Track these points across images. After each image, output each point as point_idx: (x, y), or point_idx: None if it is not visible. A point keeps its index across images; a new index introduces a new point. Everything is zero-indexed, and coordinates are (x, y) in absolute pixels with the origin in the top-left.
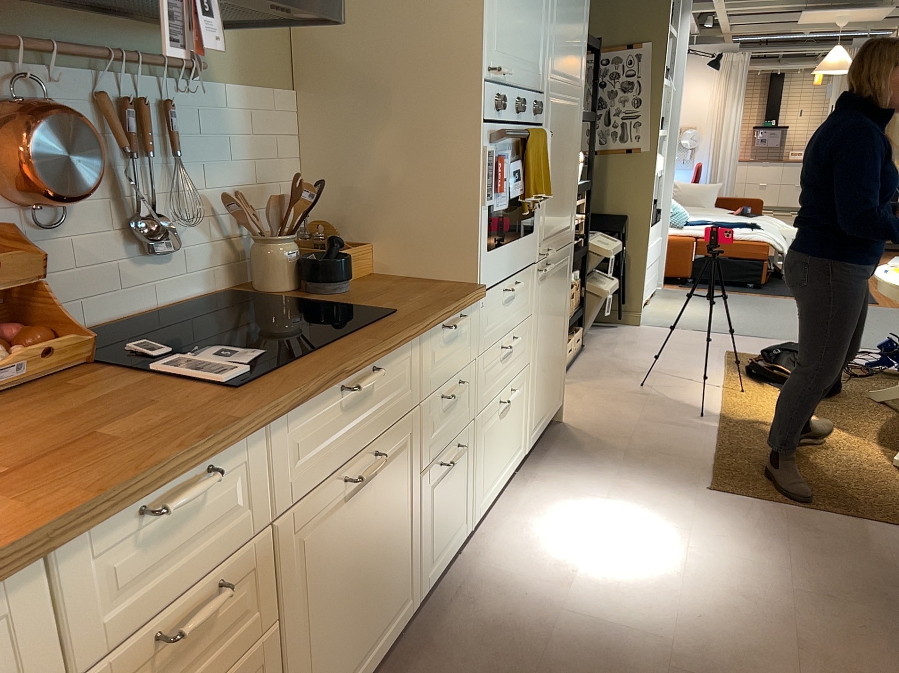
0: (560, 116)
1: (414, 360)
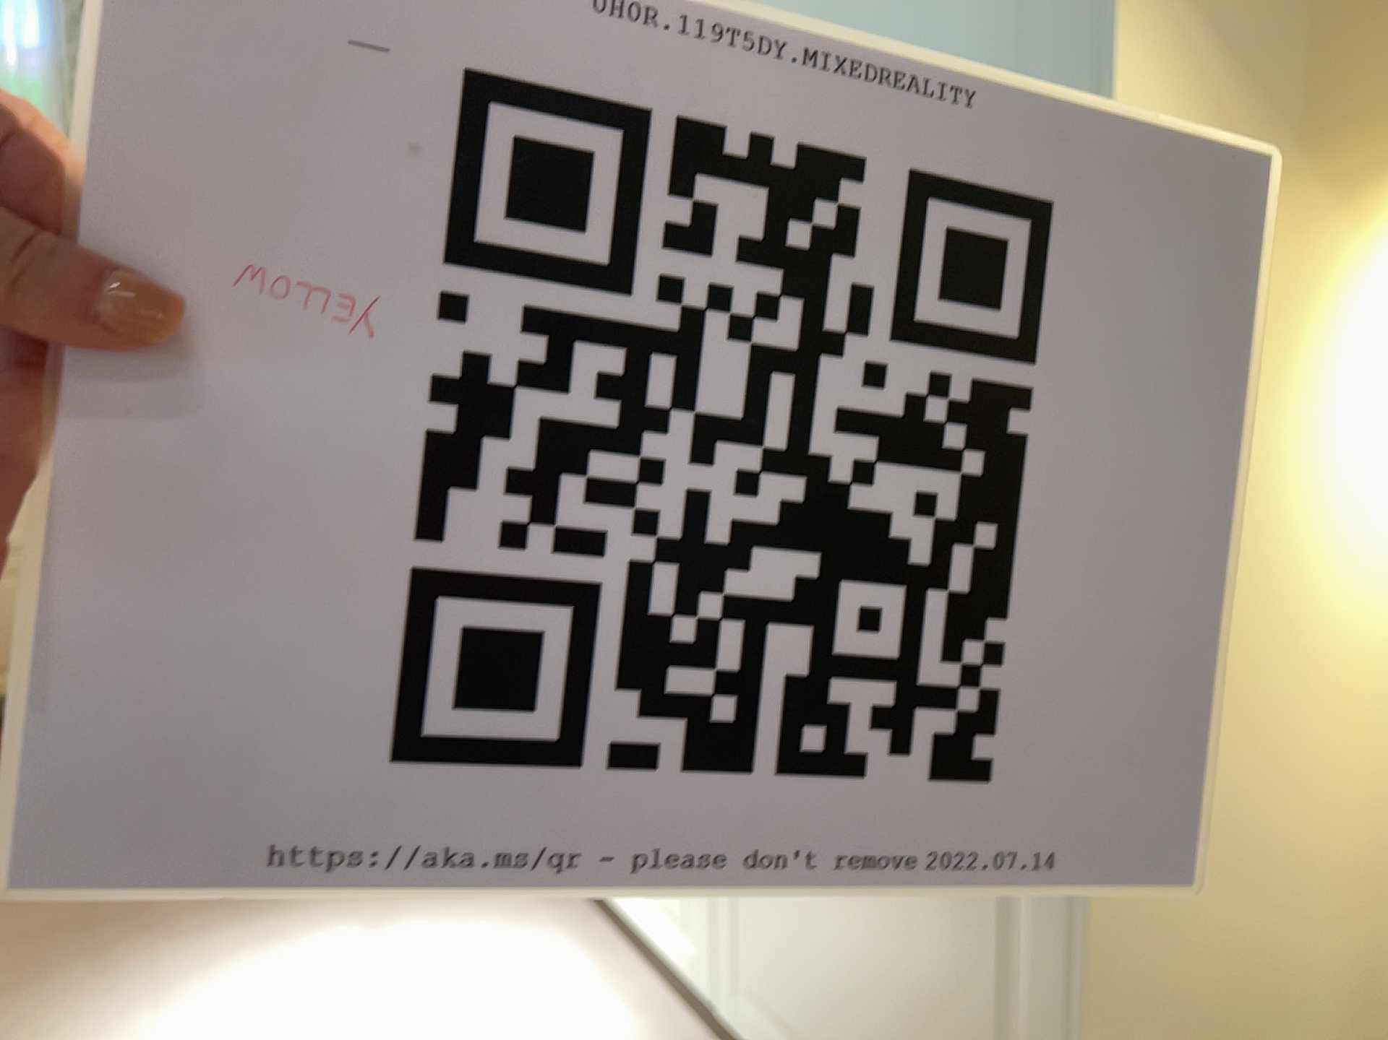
0: None
1: None
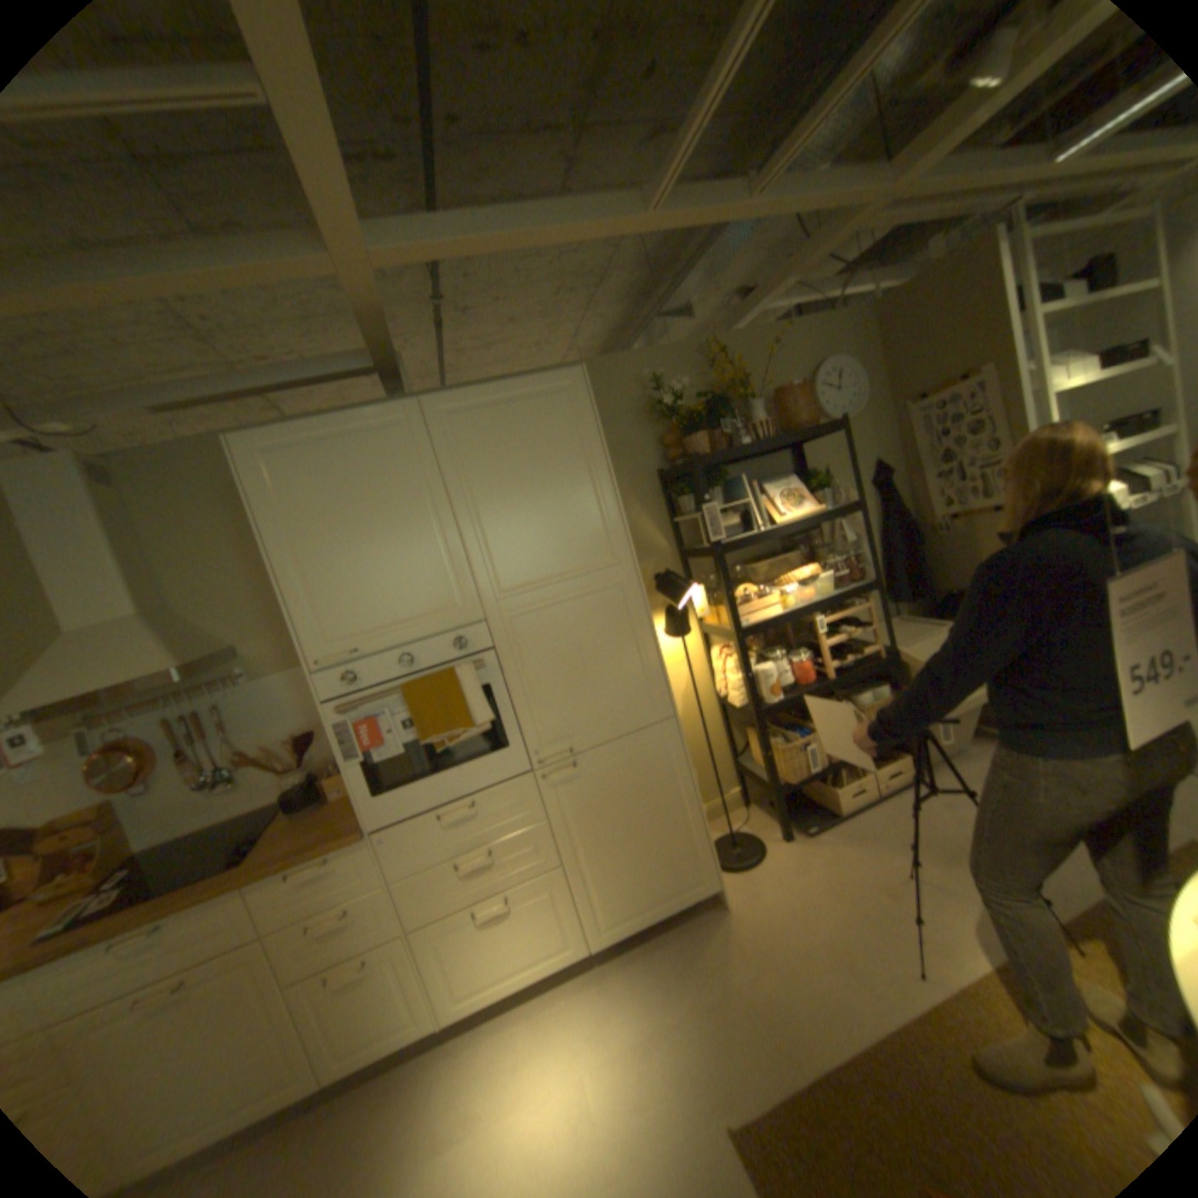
0: (546, 620)
1: (234, 910)
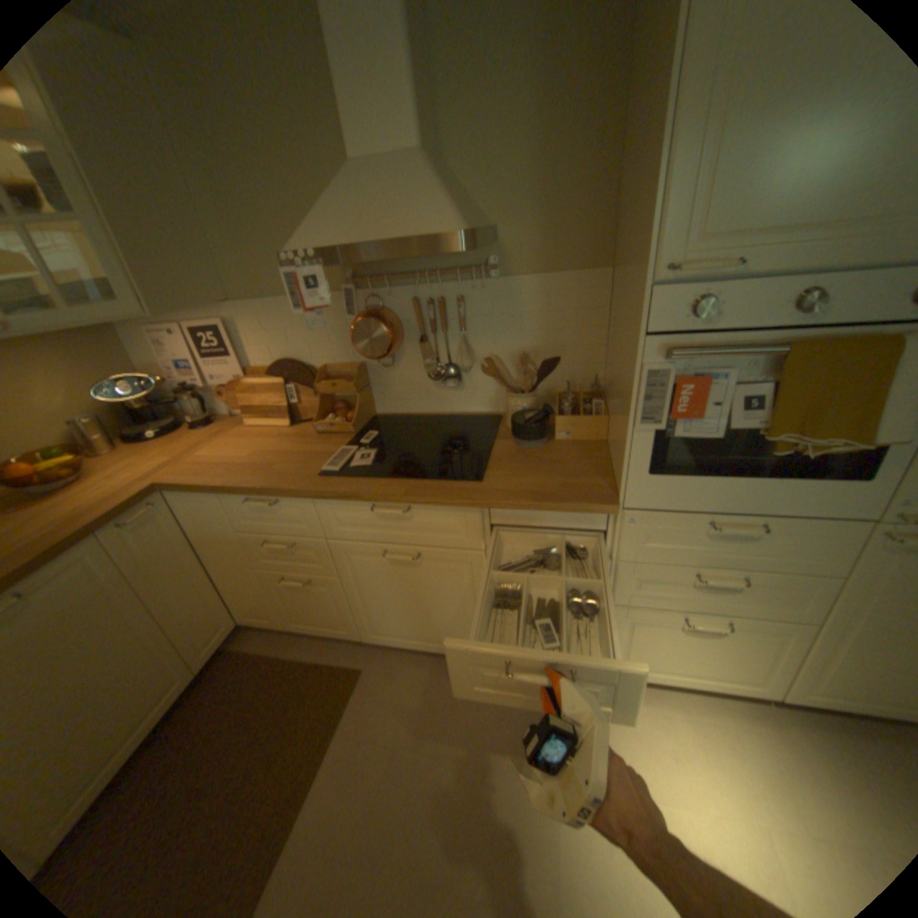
0: None
1: (473, 520)
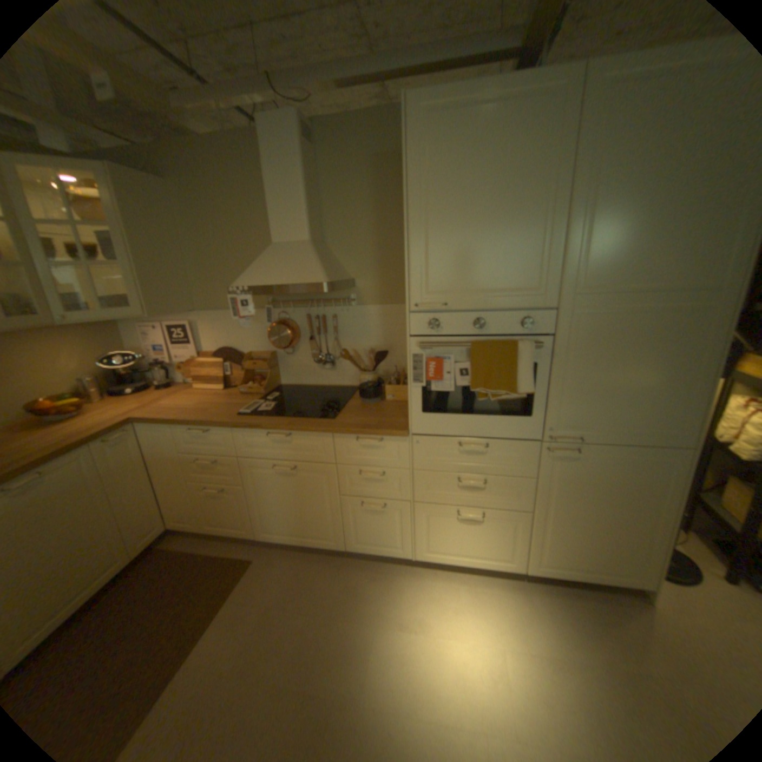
0: (615, 325)
1: (328, 443)
